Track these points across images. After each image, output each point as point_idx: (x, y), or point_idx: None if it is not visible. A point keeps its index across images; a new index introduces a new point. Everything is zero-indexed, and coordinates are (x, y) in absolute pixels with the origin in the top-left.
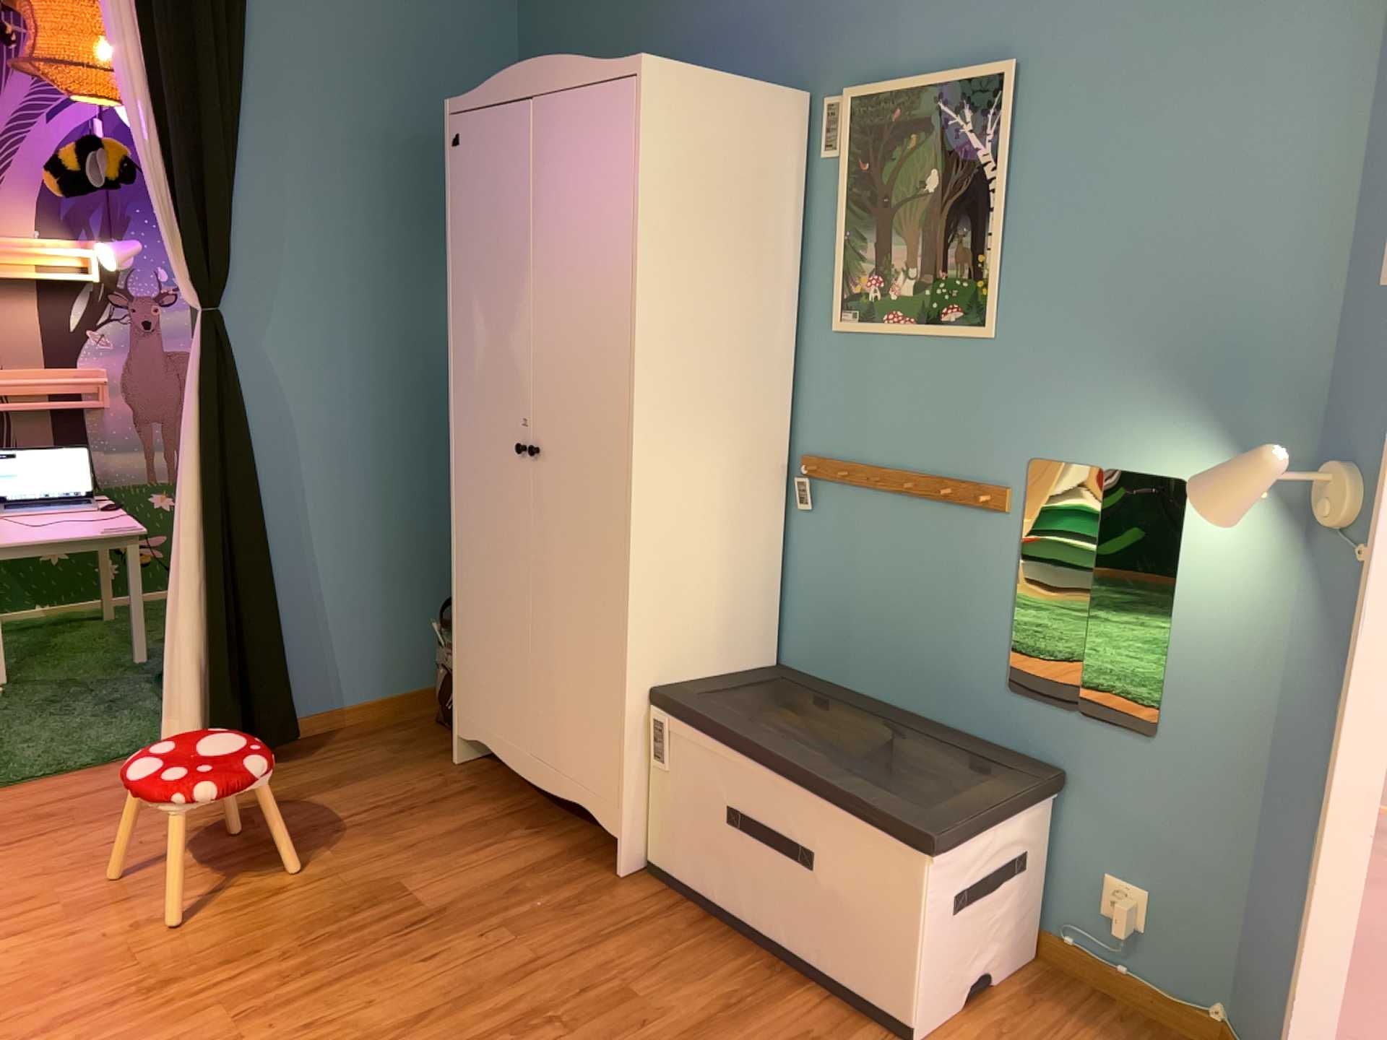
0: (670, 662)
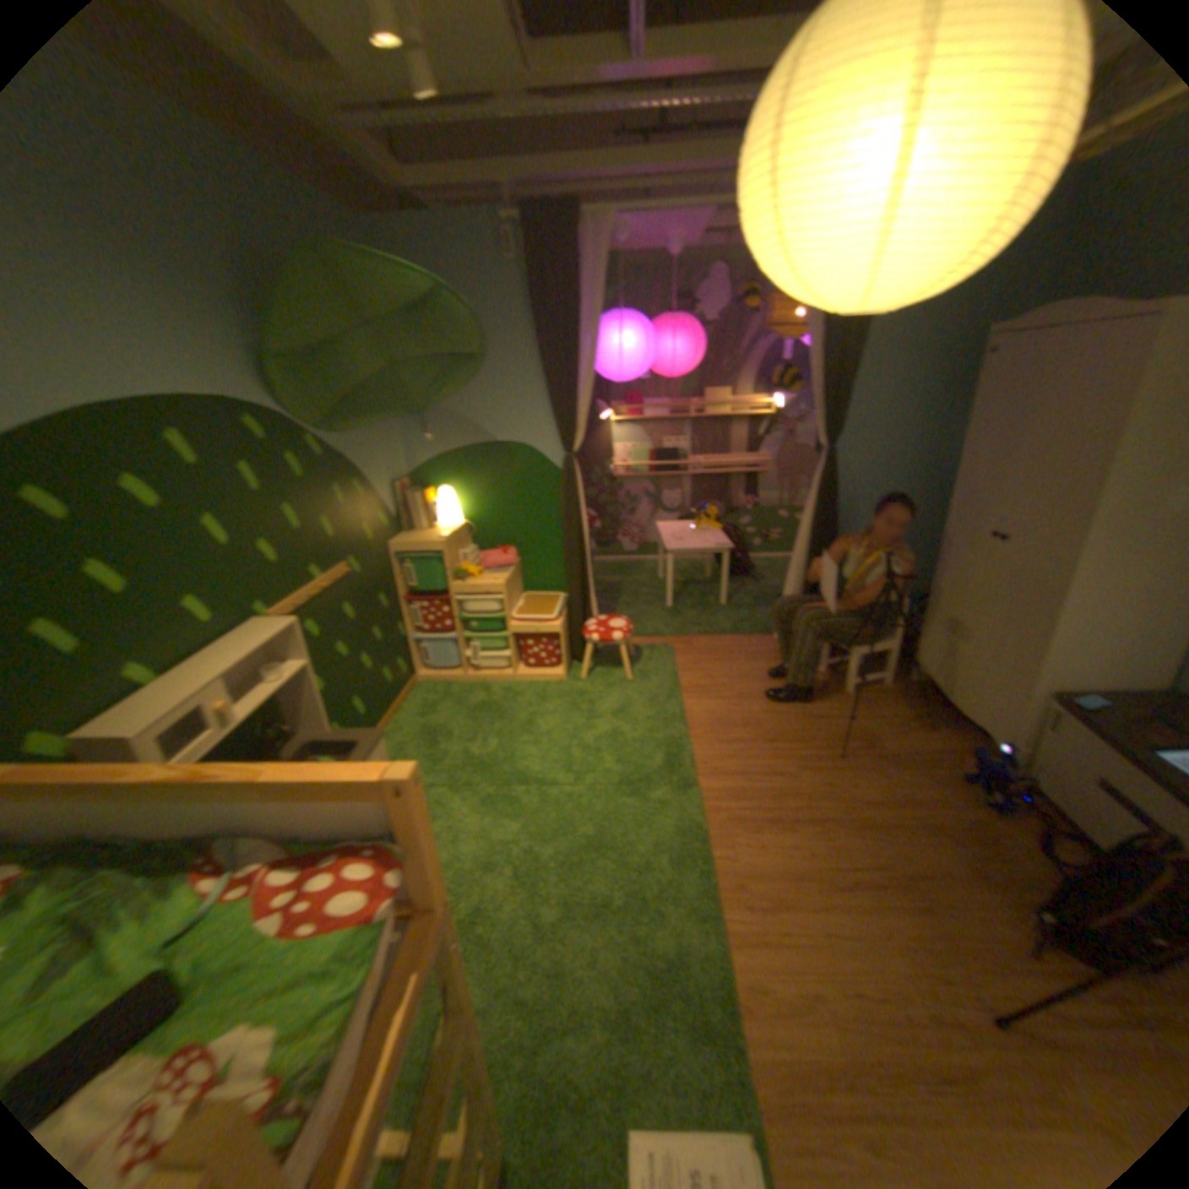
0: (1073, 679)
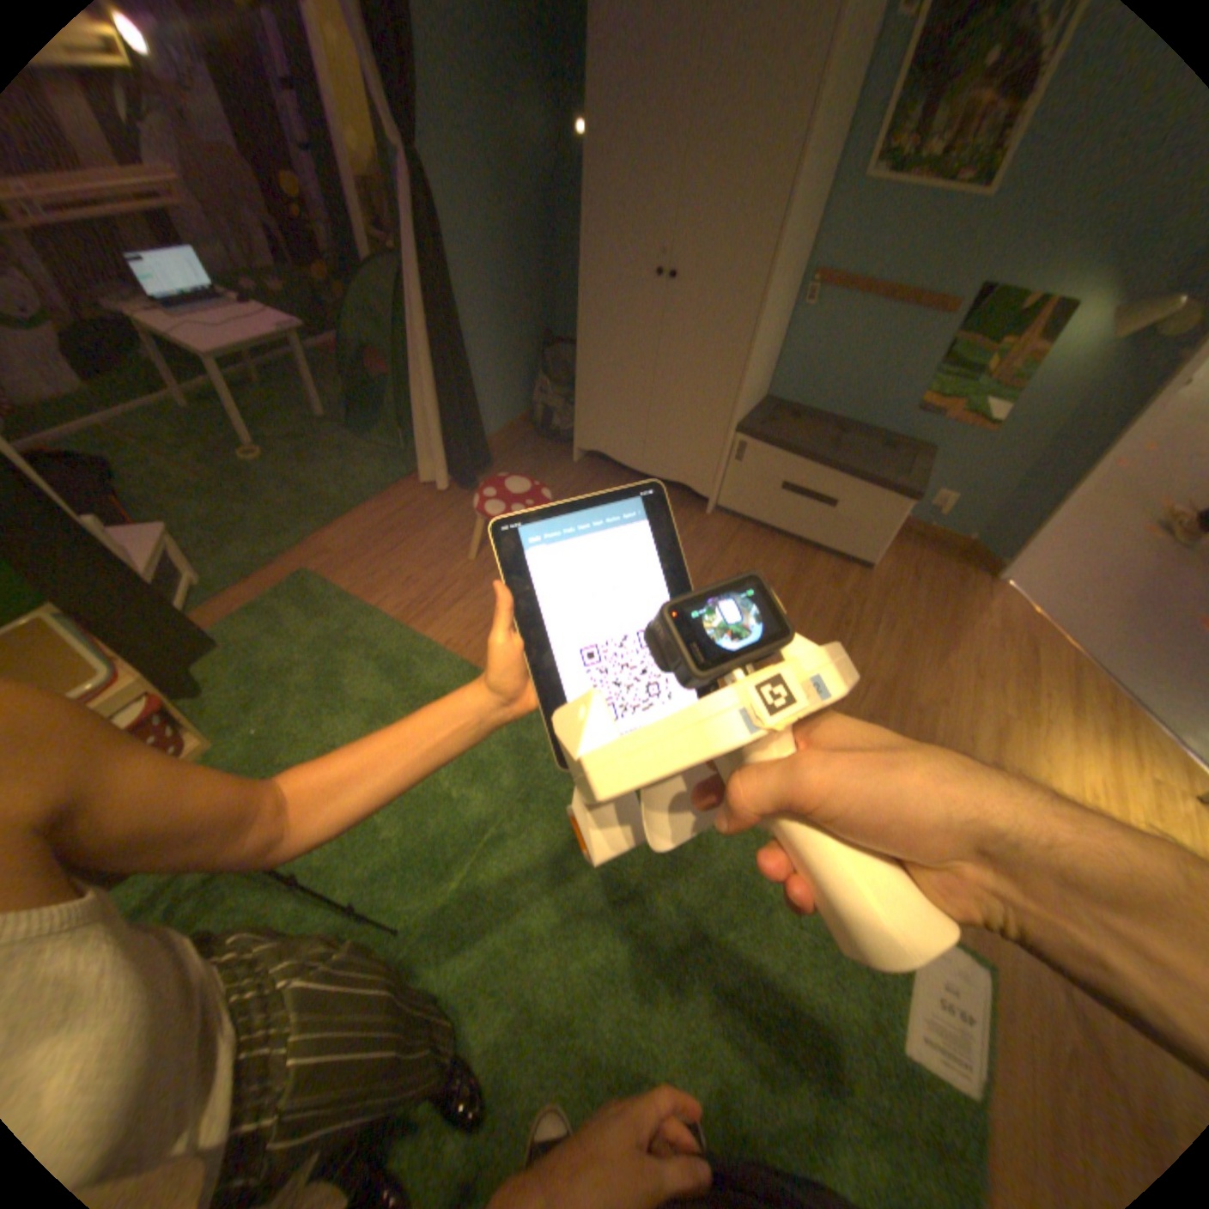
0: (745, 407)
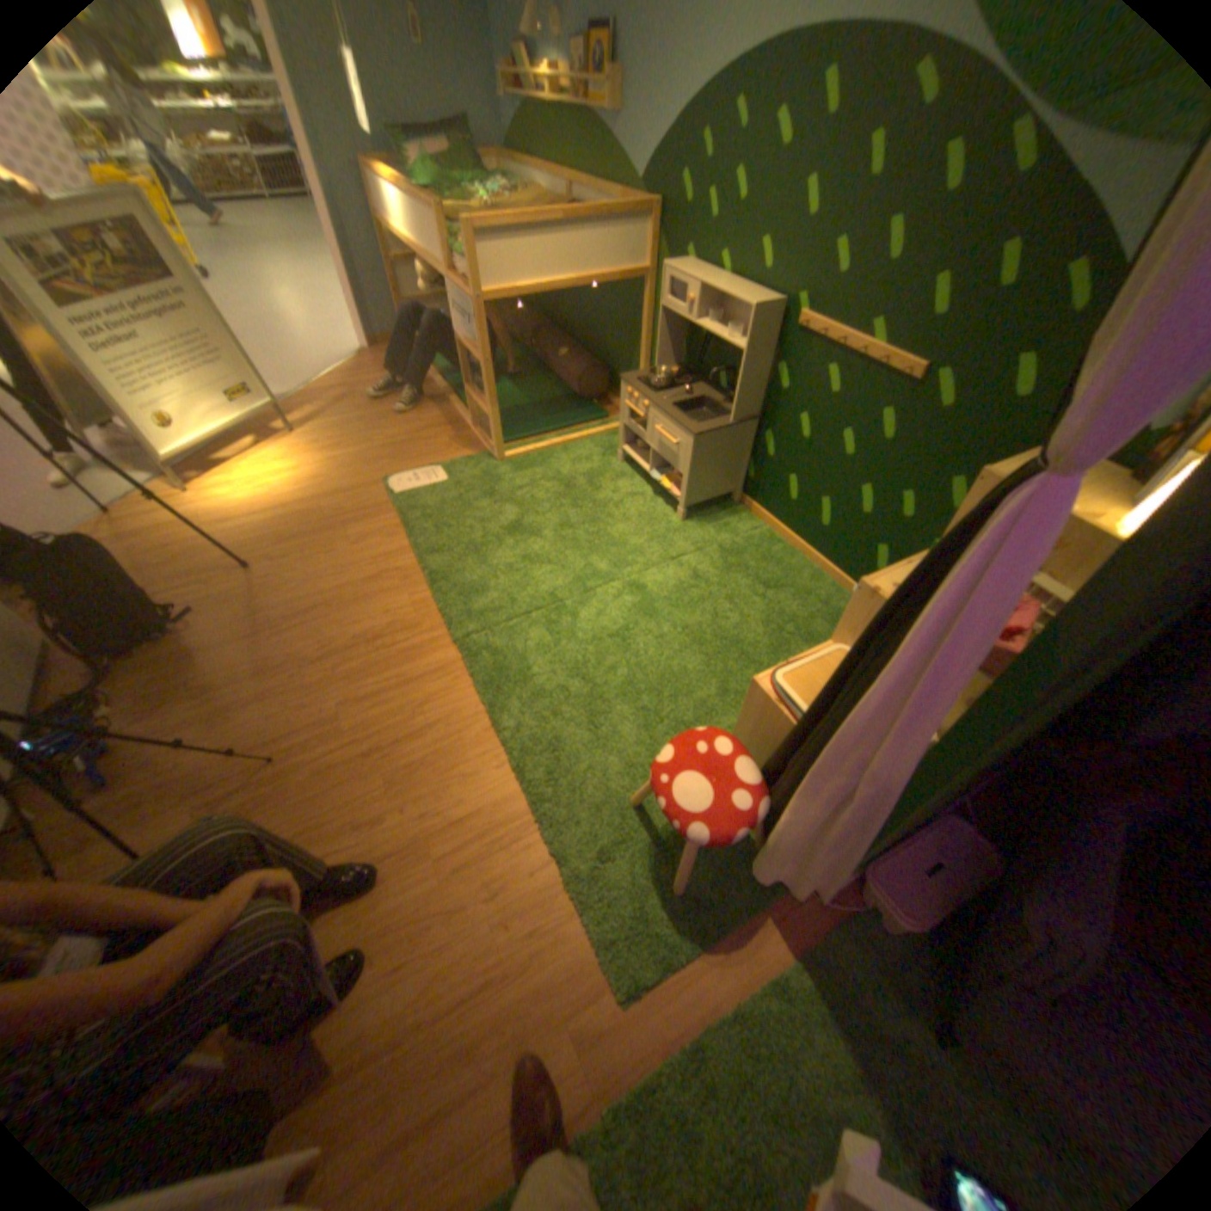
0: None
